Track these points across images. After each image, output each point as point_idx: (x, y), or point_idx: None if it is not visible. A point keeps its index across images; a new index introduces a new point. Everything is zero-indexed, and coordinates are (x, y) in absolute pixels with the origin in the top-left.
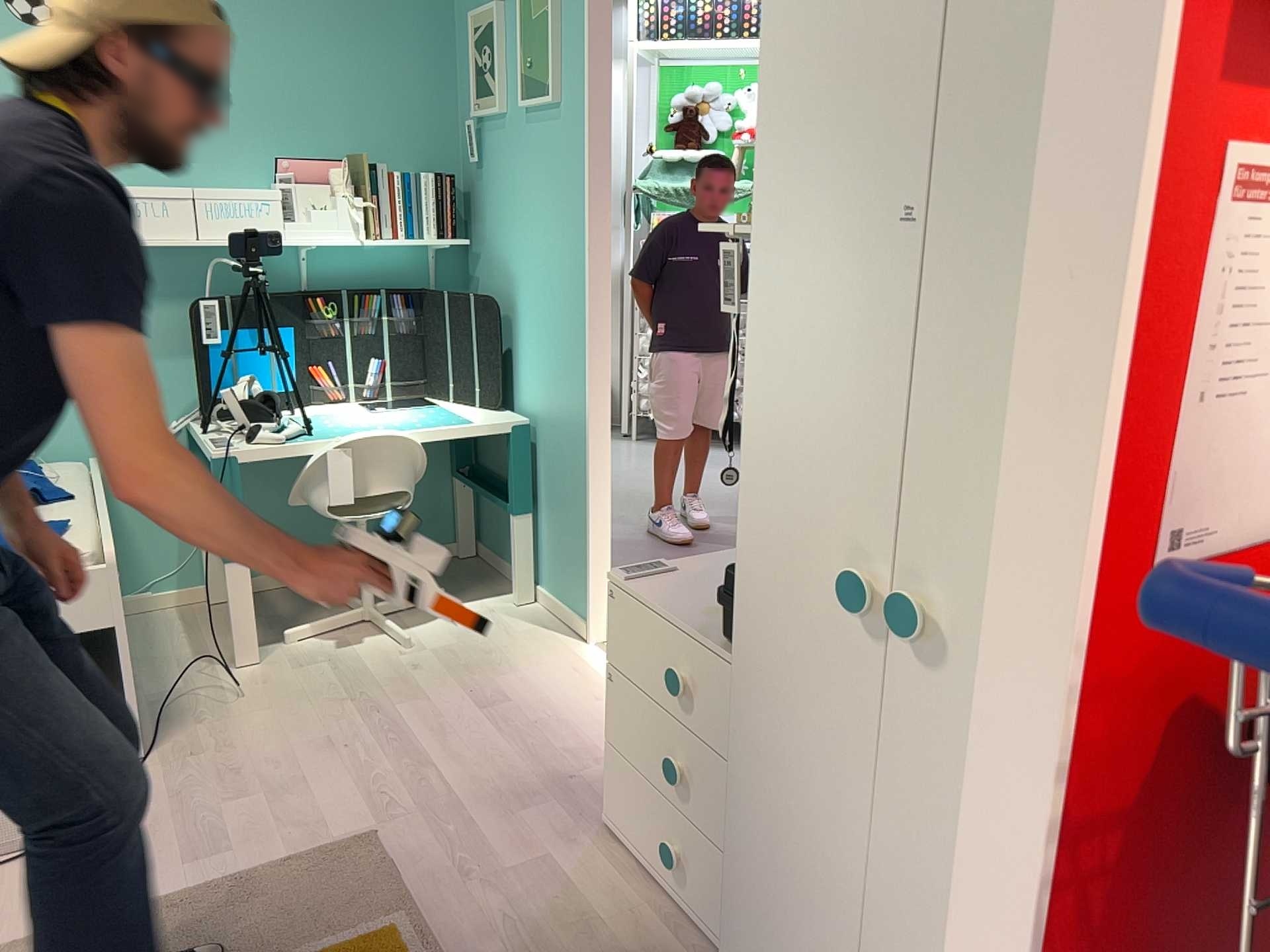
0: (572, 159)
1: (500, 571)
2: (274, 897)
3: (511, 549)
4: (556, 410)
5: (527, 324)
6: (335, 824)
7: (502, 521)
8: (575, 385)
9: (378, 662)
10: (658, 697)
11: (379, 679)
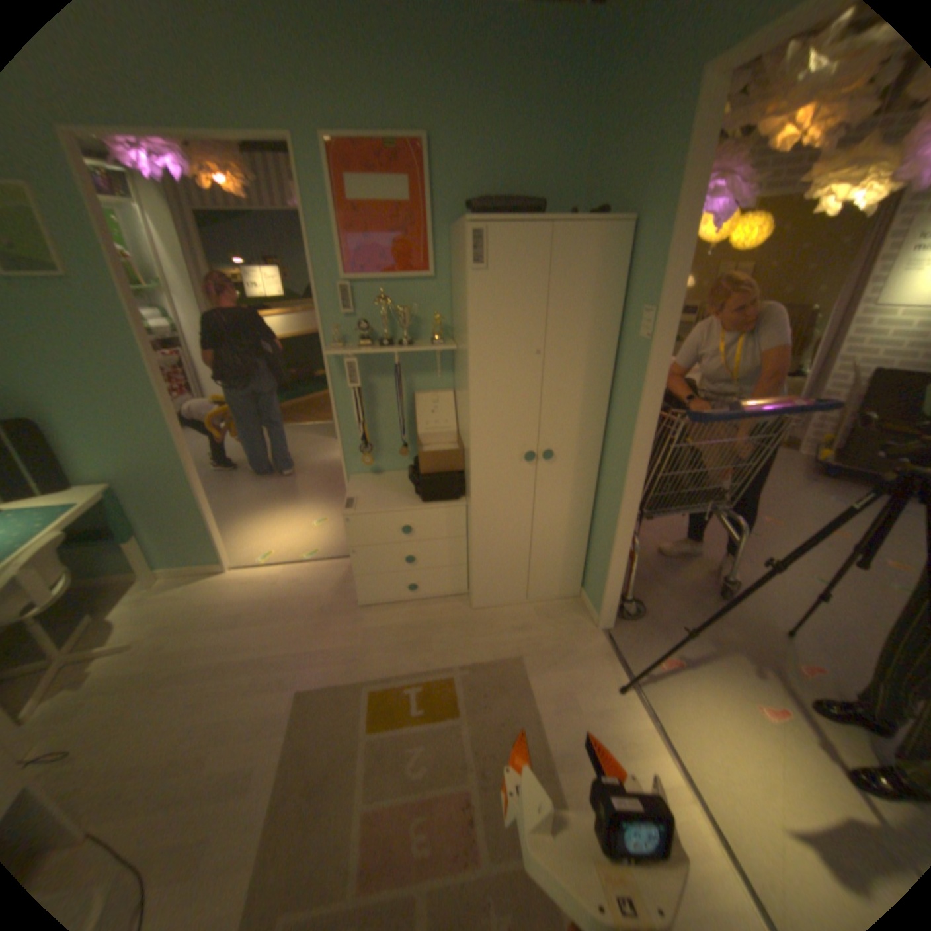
0: (102, 315)
1: (95, 584)
2: (312, 743)
3: (129, 561)
4: (136, 470)
5: (70, 427)
6: (273, 709)
7: (81, 556)
8: (158, 451)
9: (125, 667)
10: (389, 541)
11: (148, 670)
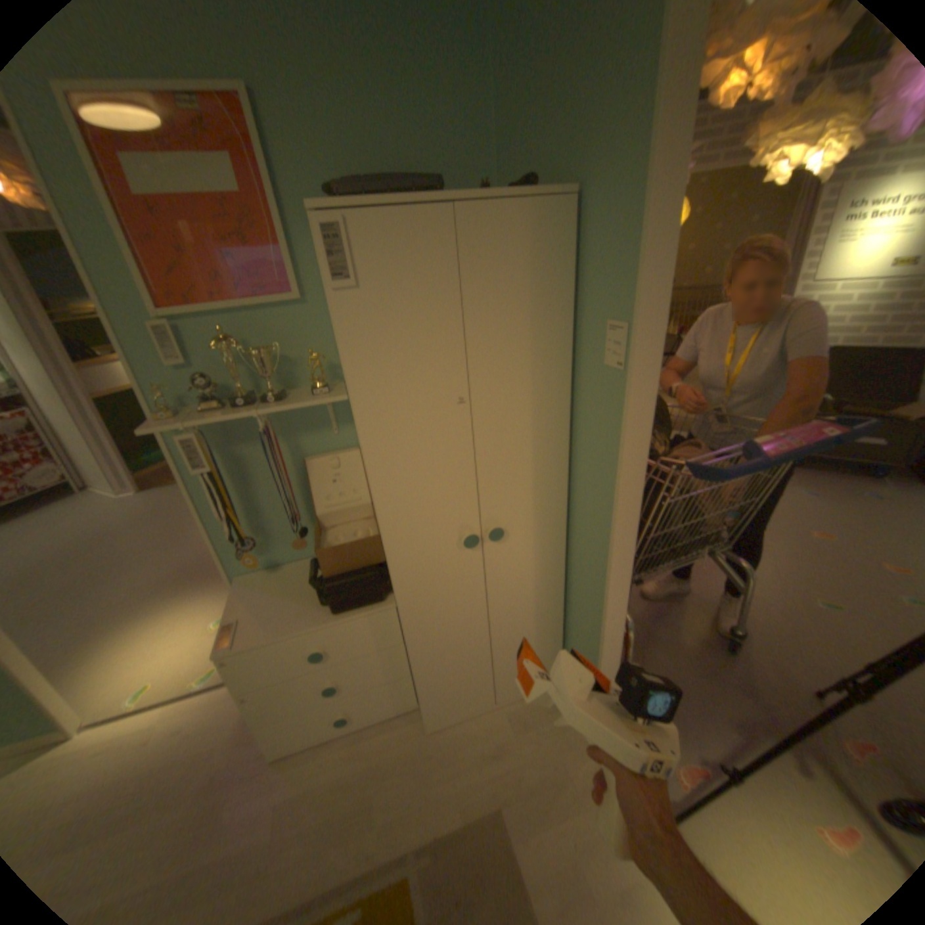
0: None
1: None
2: None
3: None
4: None
5: None
6: None
7: None
8: None
9: None
10: (295, 675)
11: None
